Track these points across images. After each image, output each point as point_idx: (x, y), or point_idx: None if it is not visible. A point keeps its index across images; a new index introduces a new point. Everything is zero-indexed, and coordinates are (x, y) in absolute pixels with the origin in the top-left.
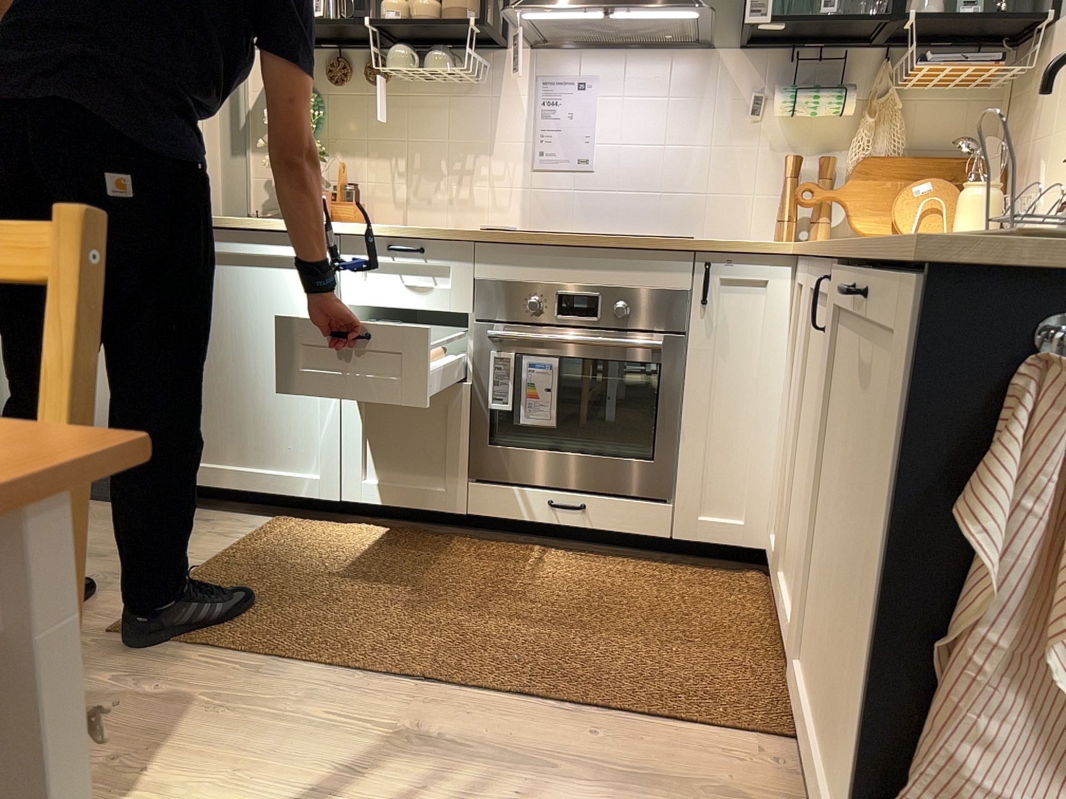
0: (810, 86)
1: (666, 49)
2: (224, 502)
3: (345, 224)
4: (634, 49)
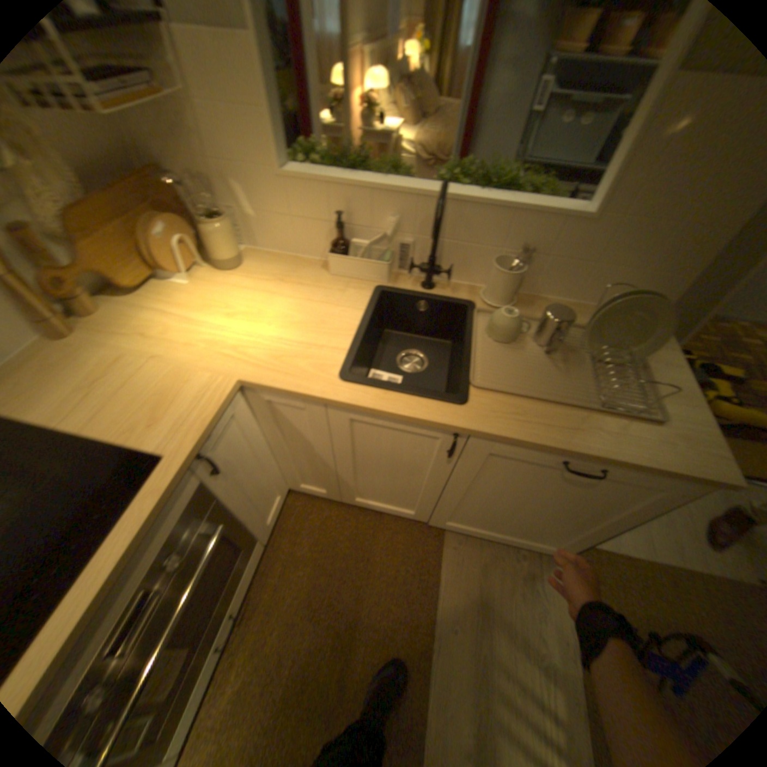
0: None
1: None
2: None
3: None
4: None
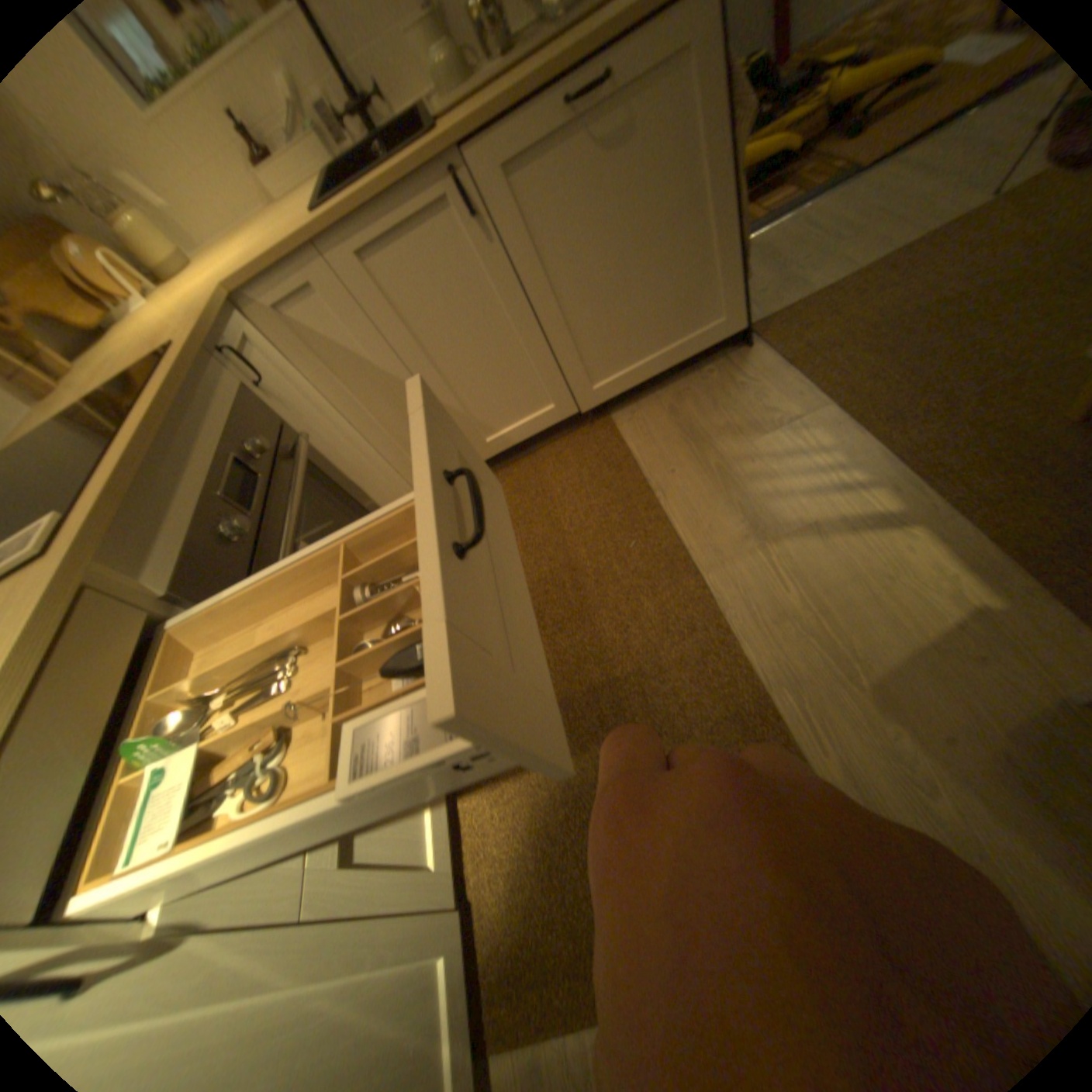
0: None
1: None
2: None
3: None
4: None
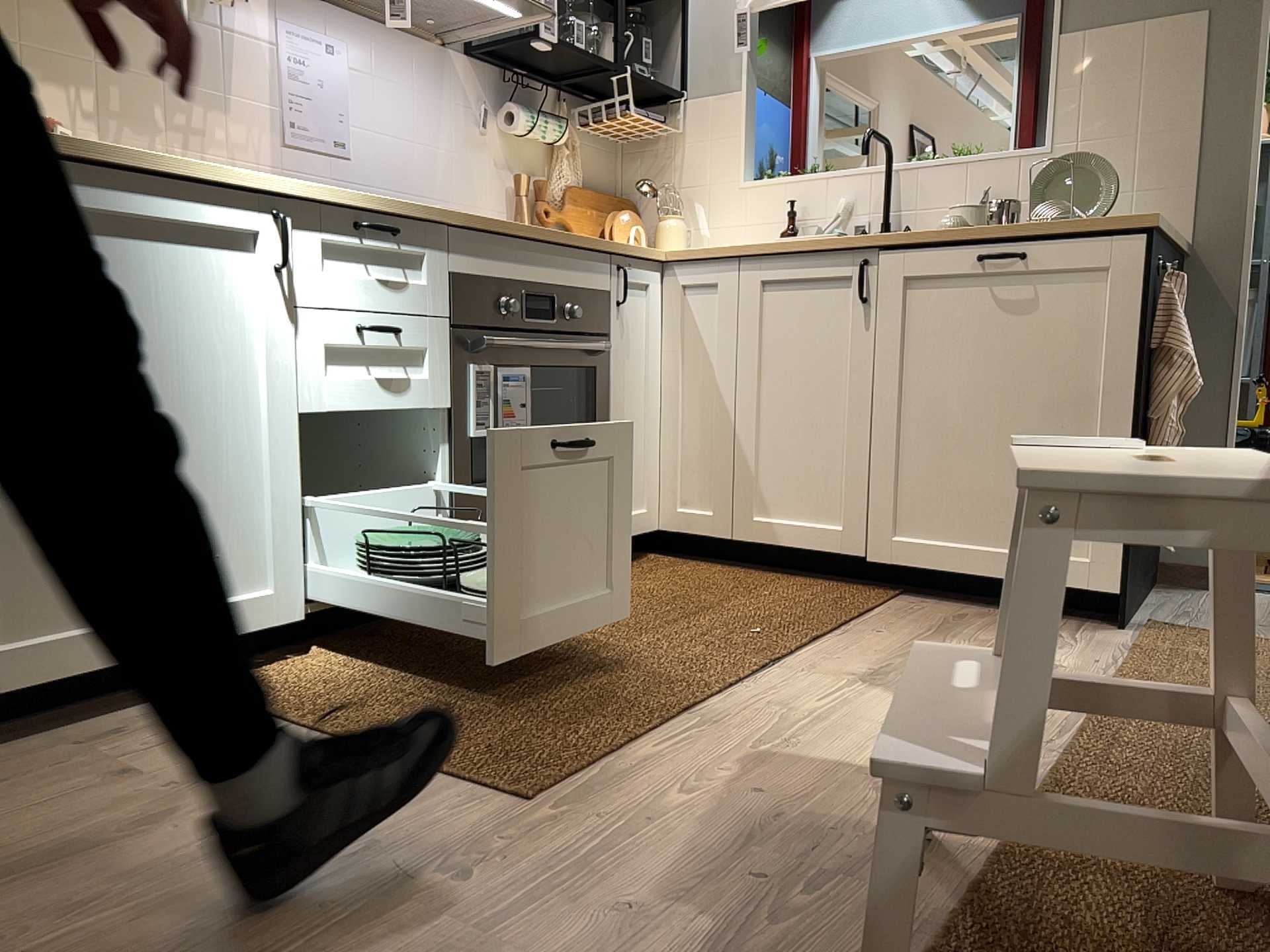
0: (539, 111)
1: (397, 35)
2: (32, 719)
3: (281, 184)
4: (370, 24)
